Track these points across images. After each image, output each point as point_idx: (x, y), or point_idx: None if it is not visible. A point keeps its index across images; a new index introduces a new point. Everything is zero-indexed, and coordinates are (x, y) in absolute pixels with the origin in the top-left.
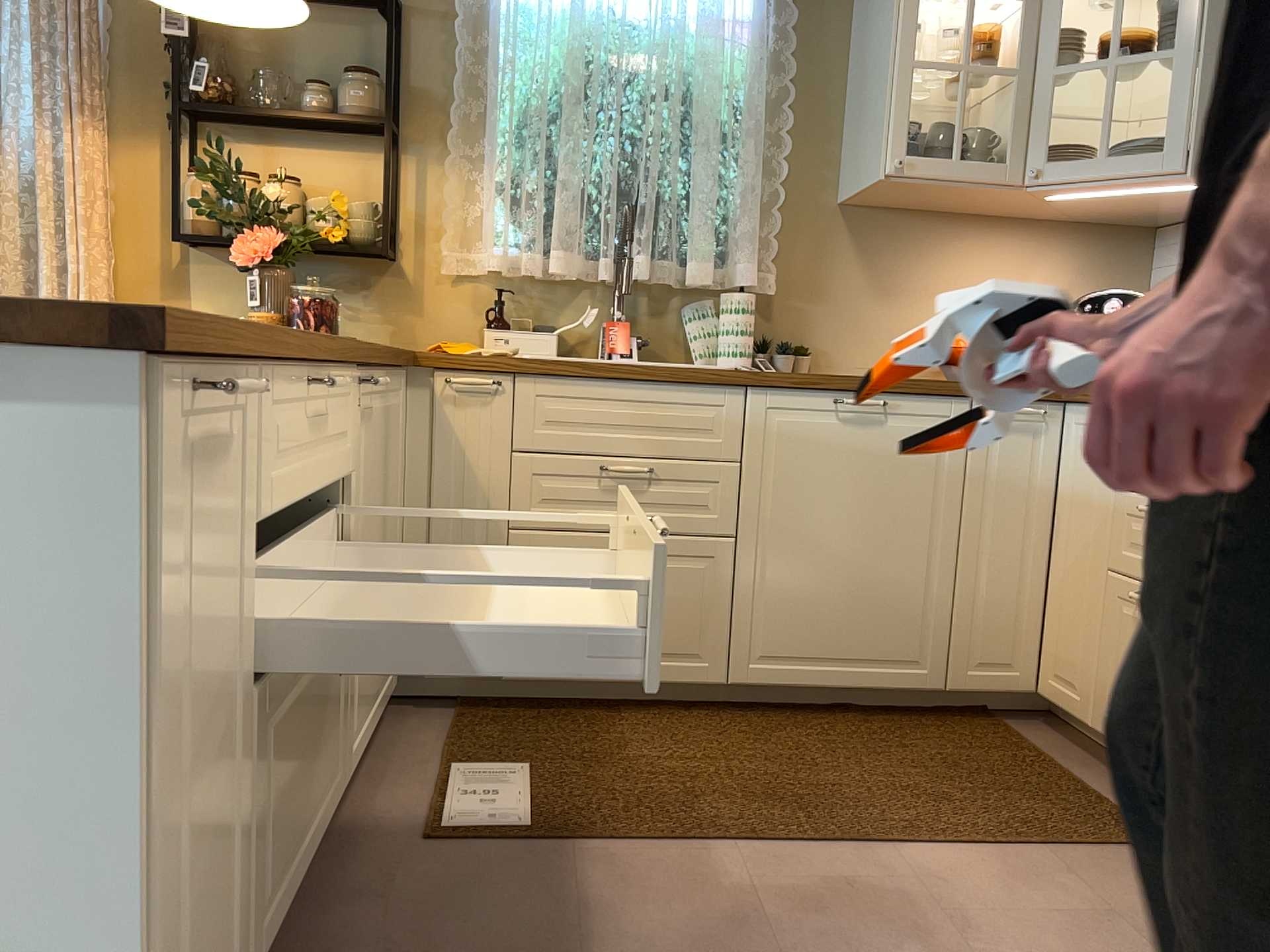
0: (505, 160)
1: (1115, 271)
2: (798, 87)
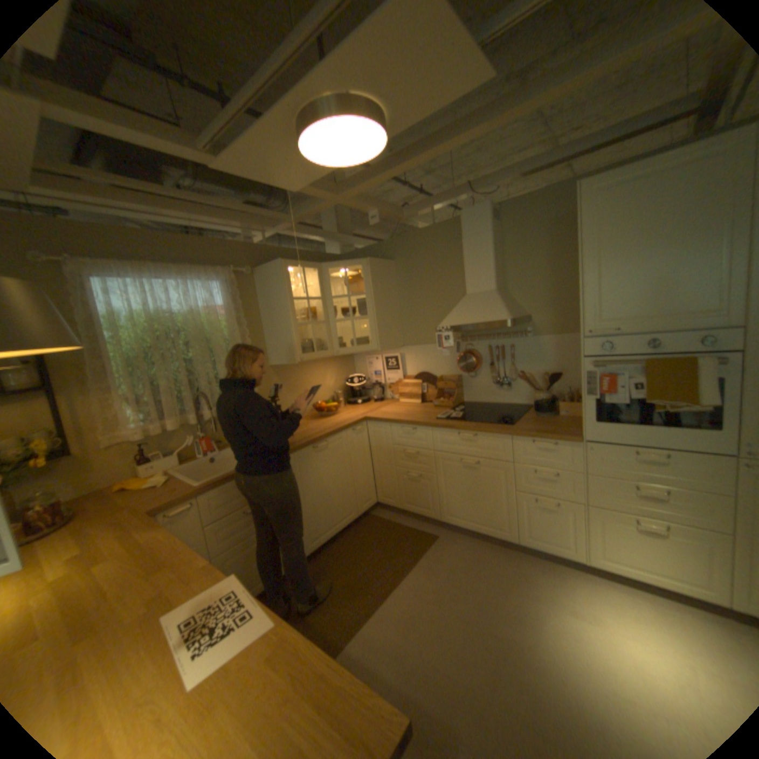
0: (122, 388)
1: (345, 366)
2: (244, 328)
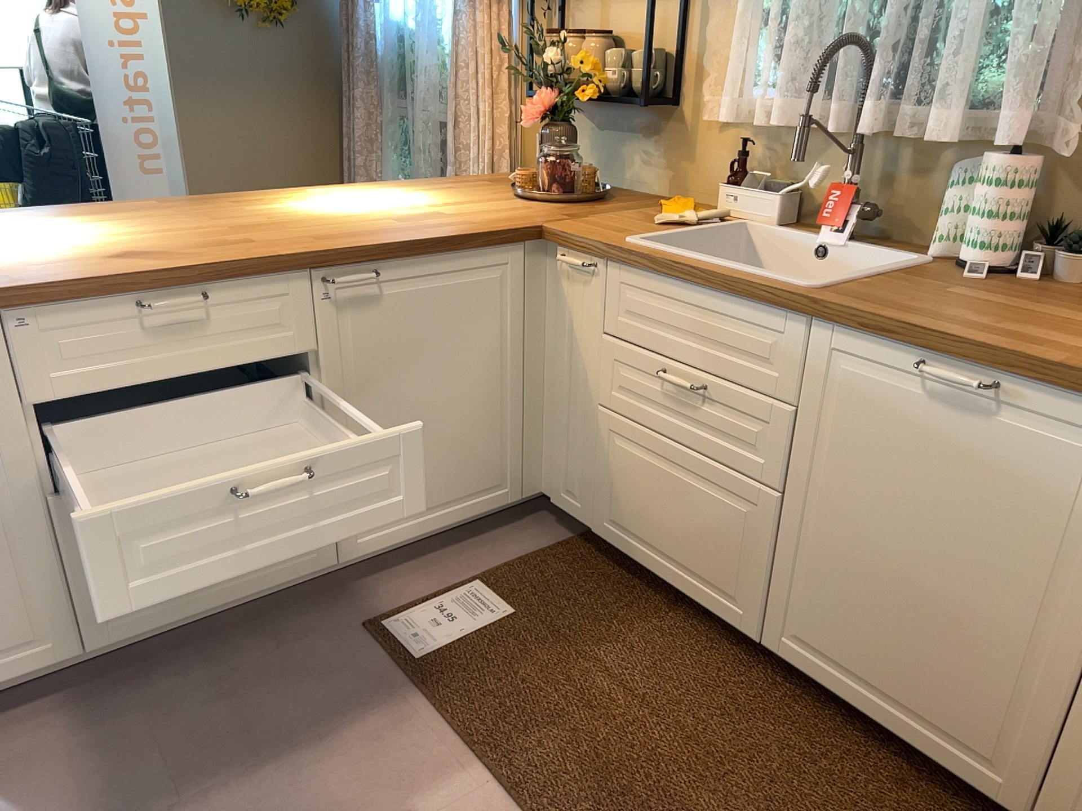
0: None
1: None
2: None
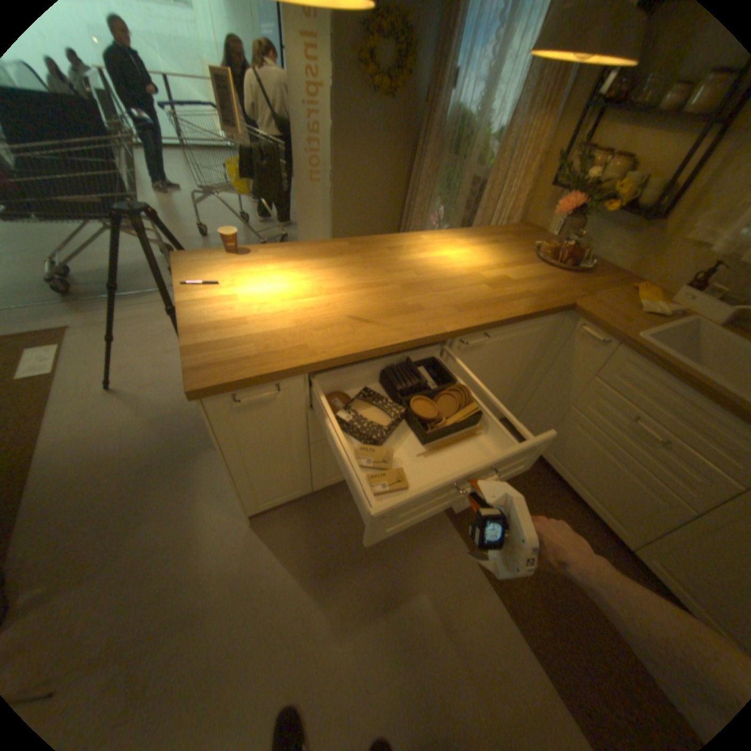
0: None
1: None
2: None
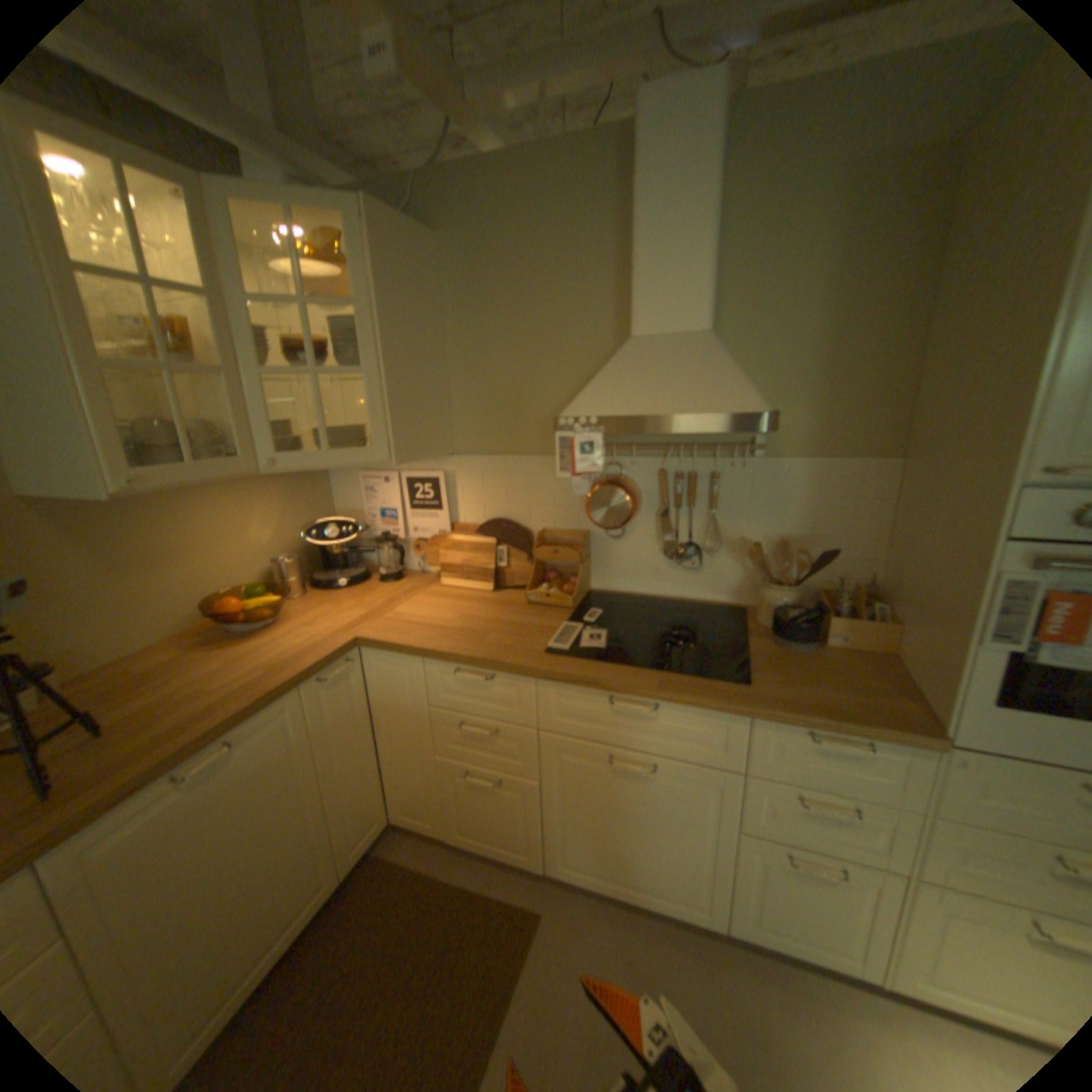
0: None
1: (309, 491)
2: None
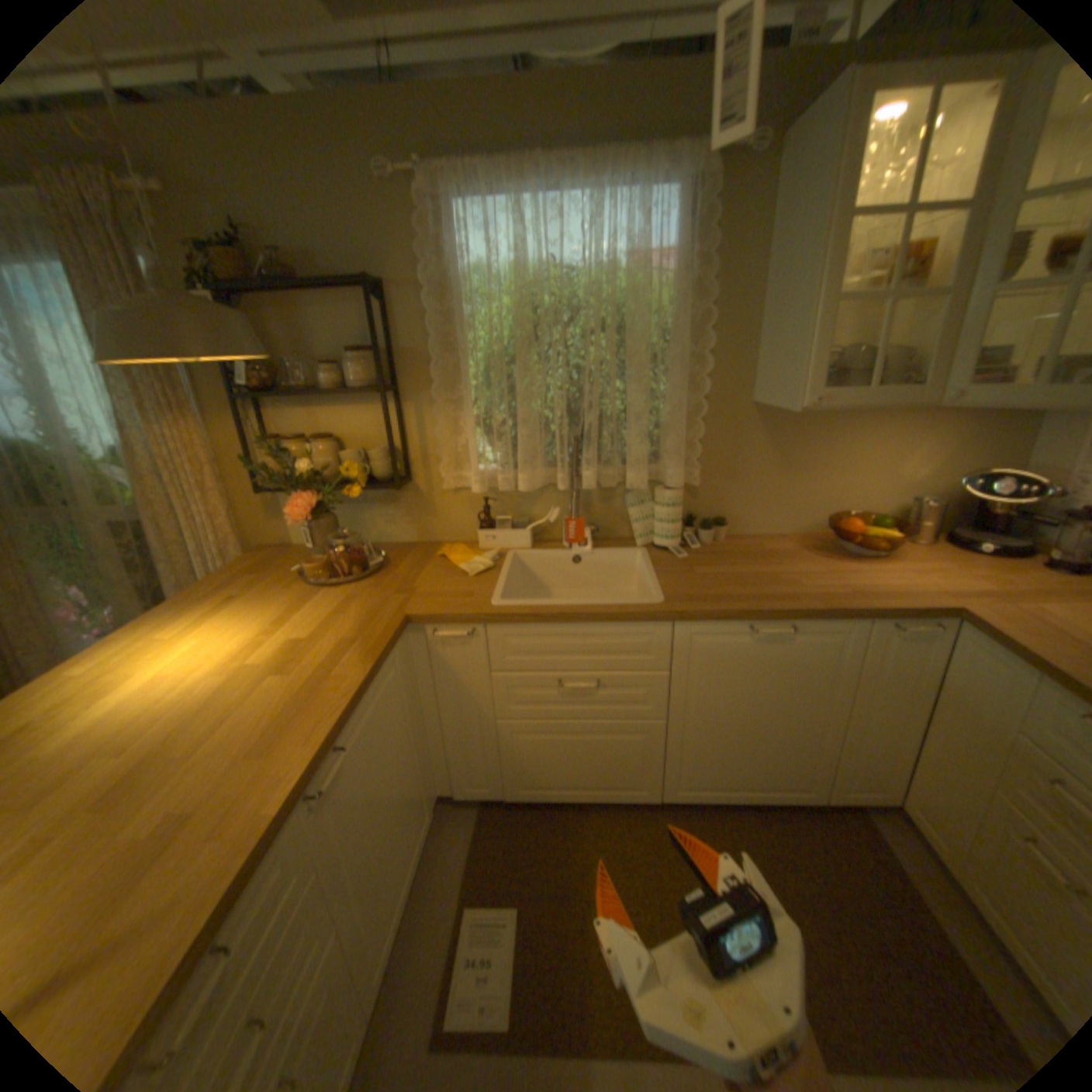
0: (477, 400)
1: (1001, 433)
2: (720, 302)
